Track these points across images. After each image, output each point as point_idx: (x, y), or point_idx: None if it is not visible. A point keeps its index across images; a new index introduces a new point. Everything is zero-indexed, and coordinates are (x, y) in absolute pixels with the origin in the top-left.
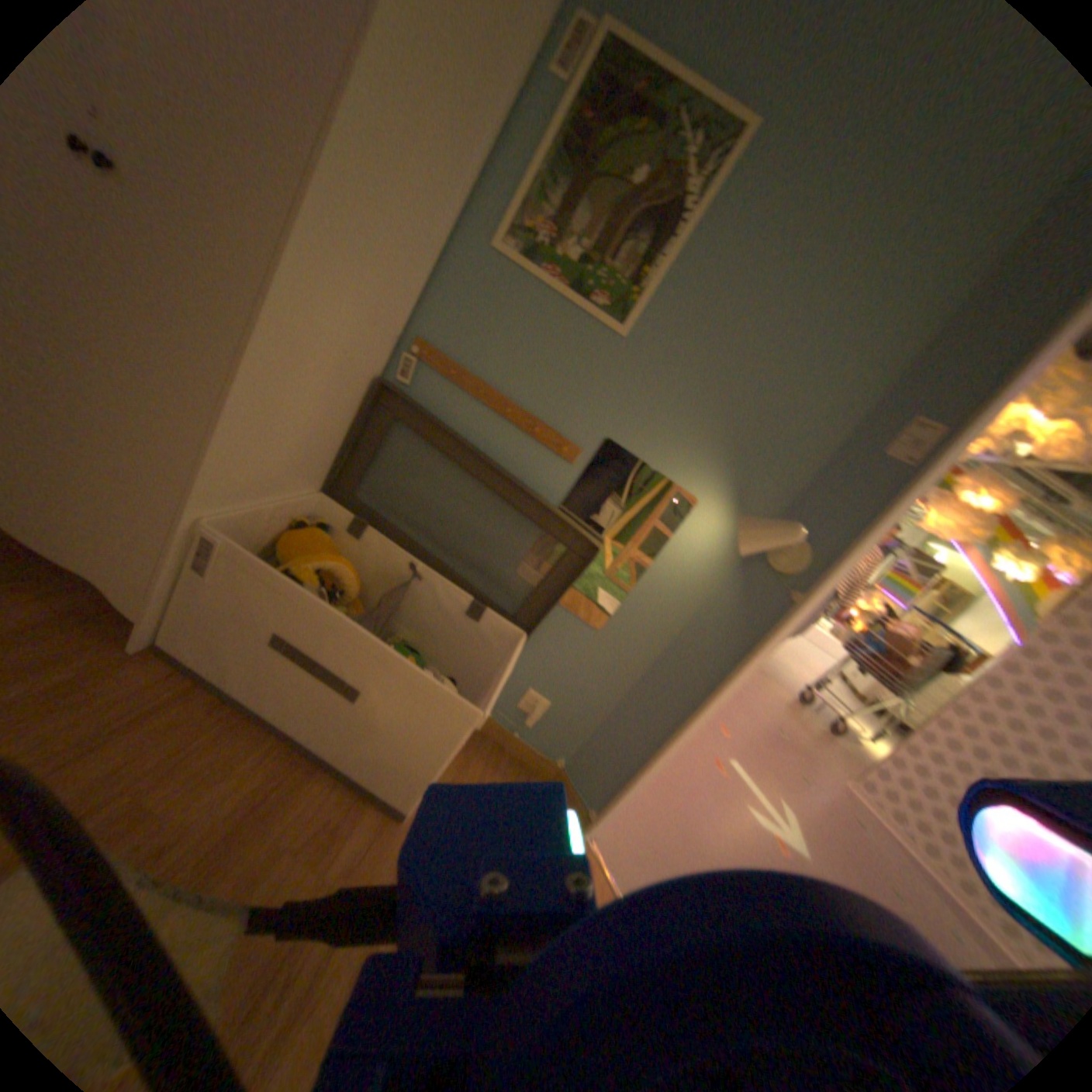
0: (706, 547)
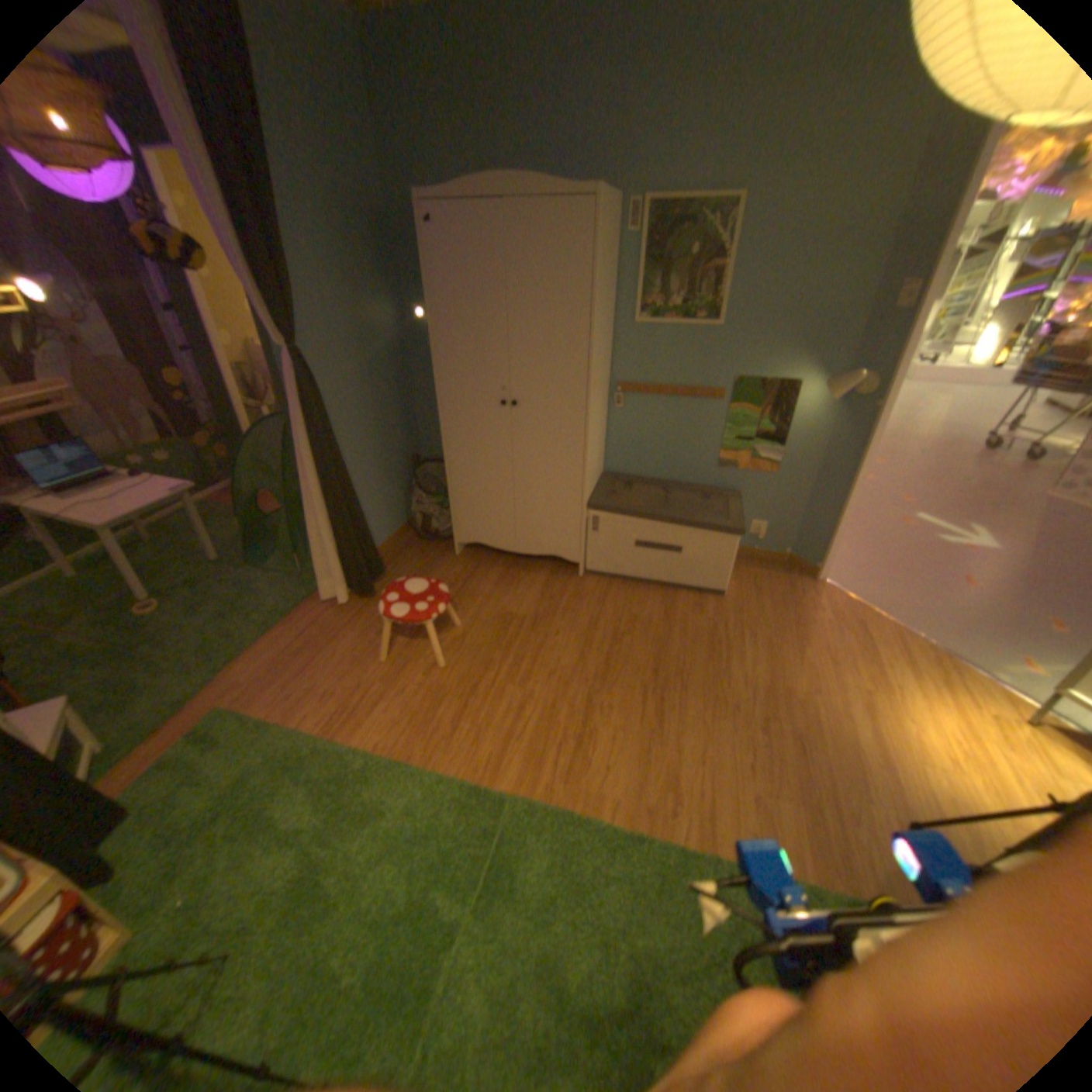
0: (817, 400)
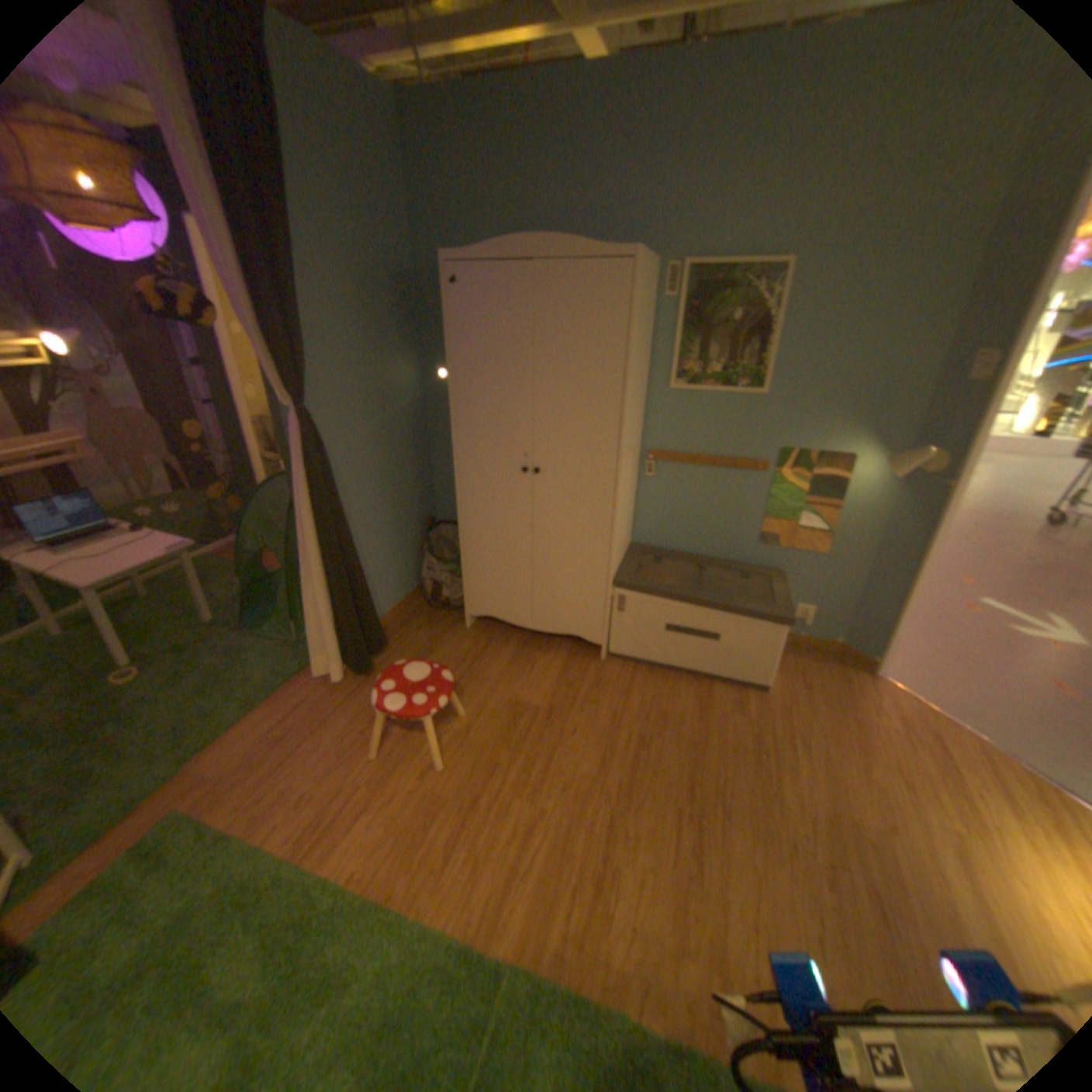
0: (876, 475)
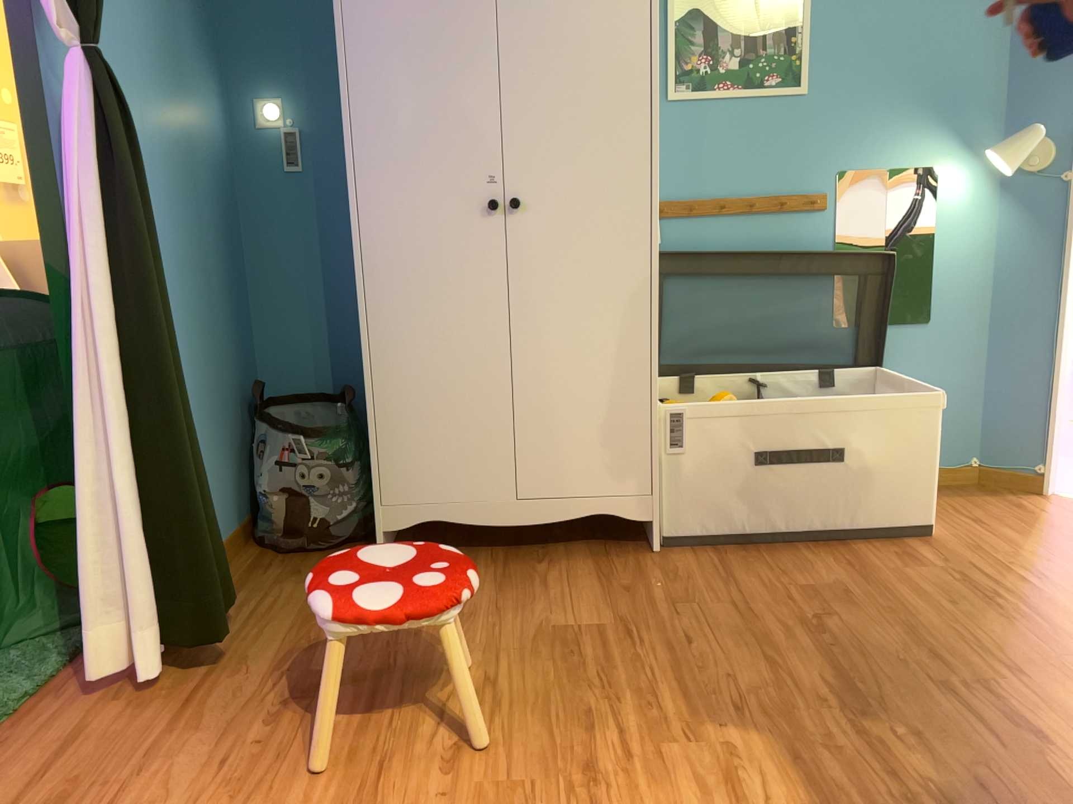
0: (967, 196)
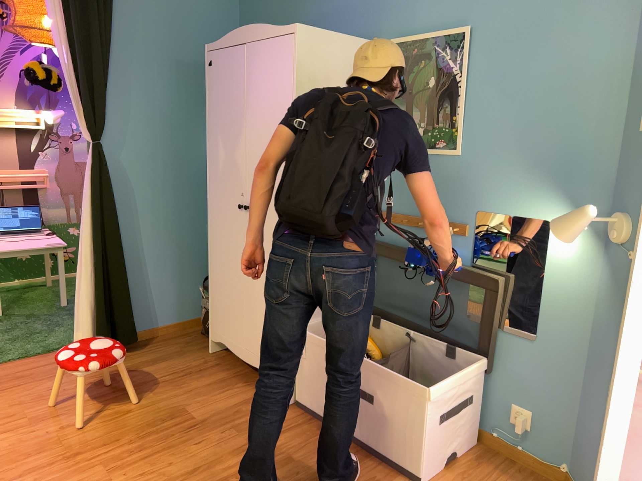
0: (573, 249)
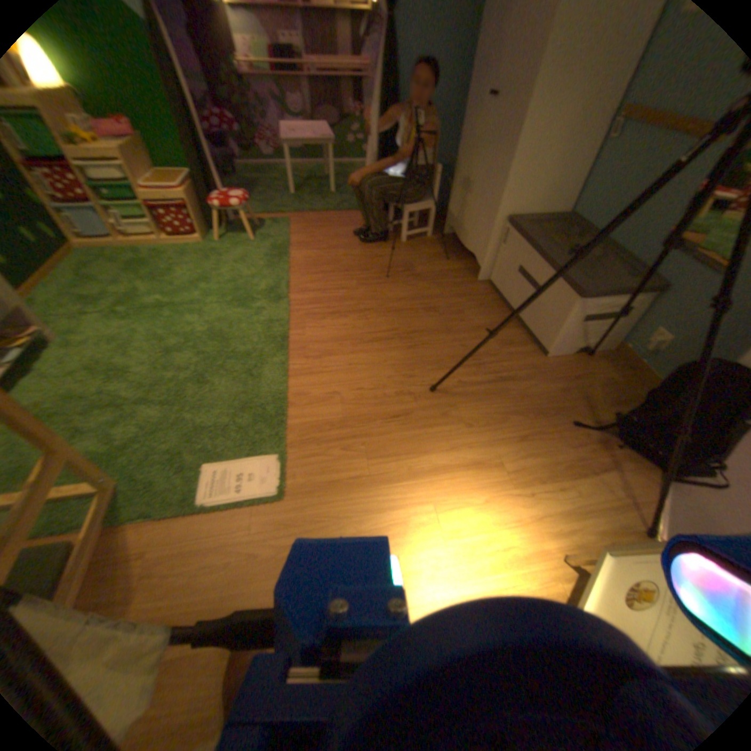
0: None
